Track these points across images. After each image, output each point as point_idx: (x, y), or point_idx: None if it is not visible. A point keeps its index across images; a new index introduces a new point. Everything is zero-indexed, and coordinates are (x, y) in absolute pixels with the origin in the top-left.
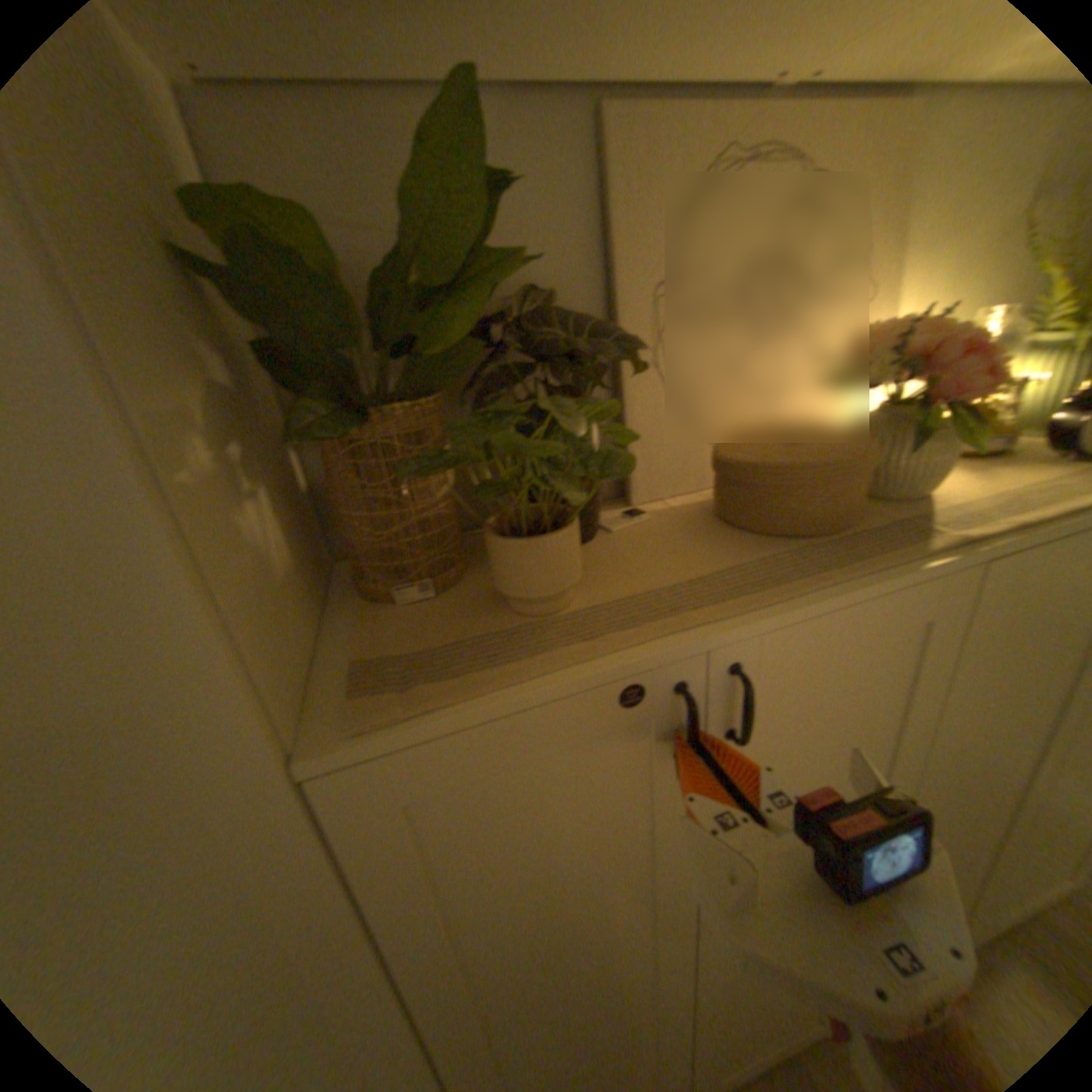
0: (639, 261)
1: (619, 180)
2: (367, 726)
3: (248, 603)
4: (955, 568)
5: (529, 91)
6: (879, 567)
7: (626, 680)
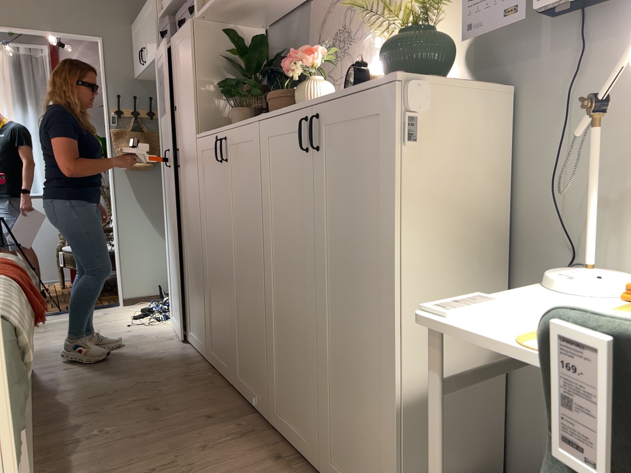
0: (313, 42)
1: (312, 21)
2: (201, 133)
3: (204, 111)
4: (253, 122)
5: (304, 5)
6: (246, 120)
7: (215, 135)
